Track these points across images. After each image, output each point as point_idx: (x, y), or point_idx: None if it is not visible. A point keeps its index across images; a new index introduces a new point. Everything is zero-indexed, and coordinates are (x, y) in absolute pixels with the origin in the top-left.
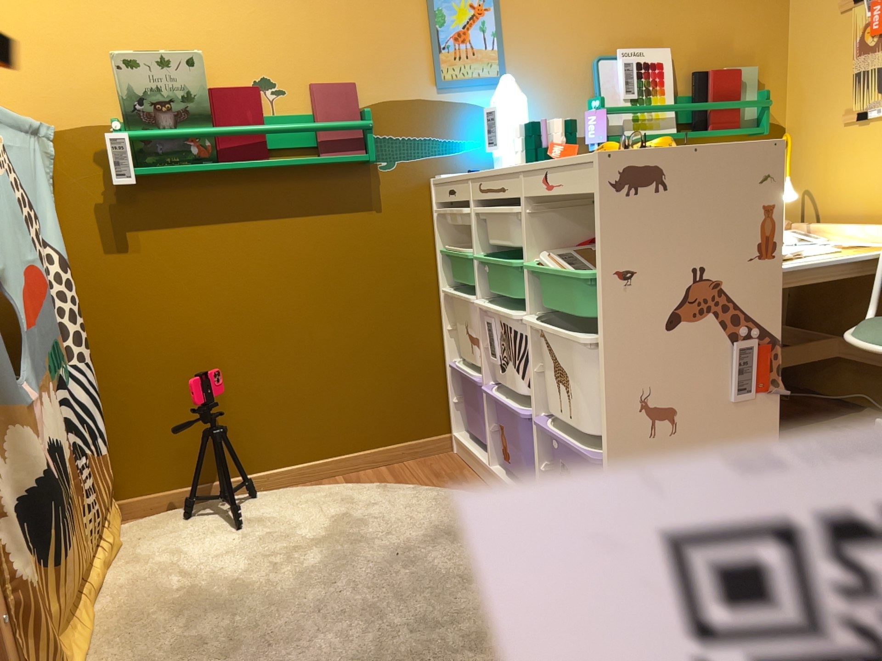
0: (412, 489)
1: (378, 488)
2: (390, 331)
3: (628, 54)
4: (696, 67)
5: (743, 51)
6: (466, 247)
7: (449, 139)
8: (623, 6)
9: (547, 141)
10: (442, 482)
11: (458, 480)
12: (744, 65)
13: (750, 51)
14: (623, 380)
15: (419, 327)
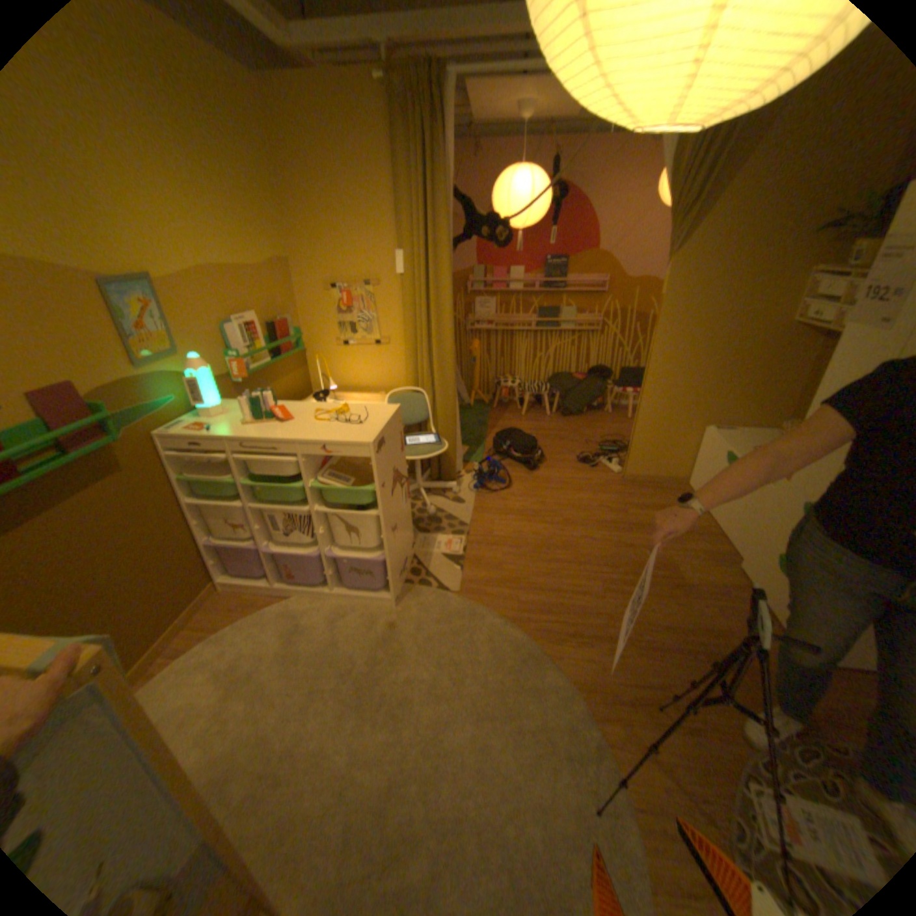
0: (233, 628)
1: (207, 644)
2: (157, 548)
3: (237, 319)
4: (265, 318)
5: (281, 306)
6: (205, 474)
7: (153, 401)
8: (225, 288)
9: (263, 406)
10: (240, 612)
11: (247, 605)
12: (283, 314)
13: (283, 305)
14: (380, 522)
15: (174, 533)
